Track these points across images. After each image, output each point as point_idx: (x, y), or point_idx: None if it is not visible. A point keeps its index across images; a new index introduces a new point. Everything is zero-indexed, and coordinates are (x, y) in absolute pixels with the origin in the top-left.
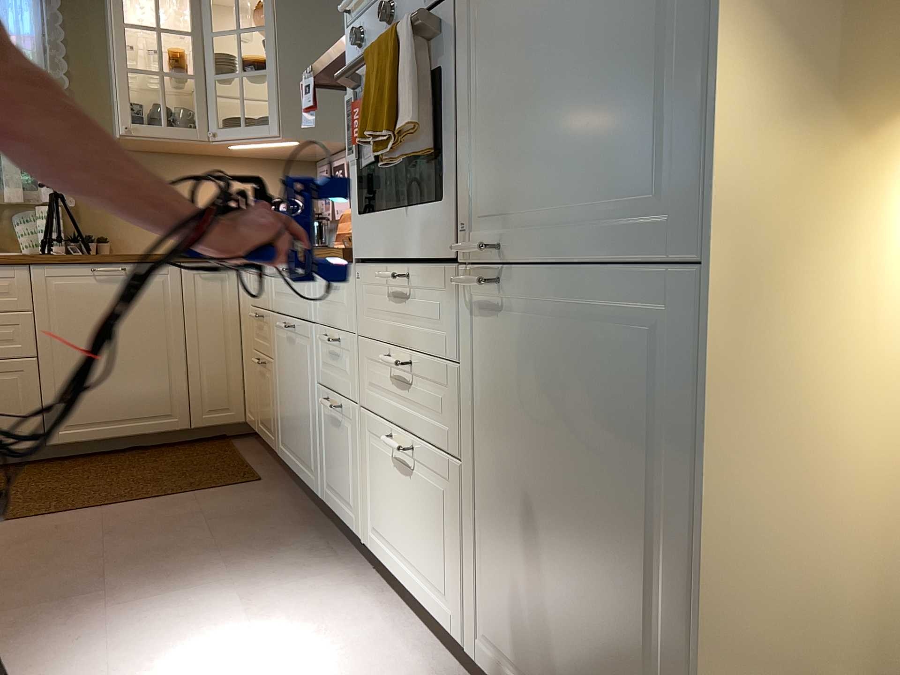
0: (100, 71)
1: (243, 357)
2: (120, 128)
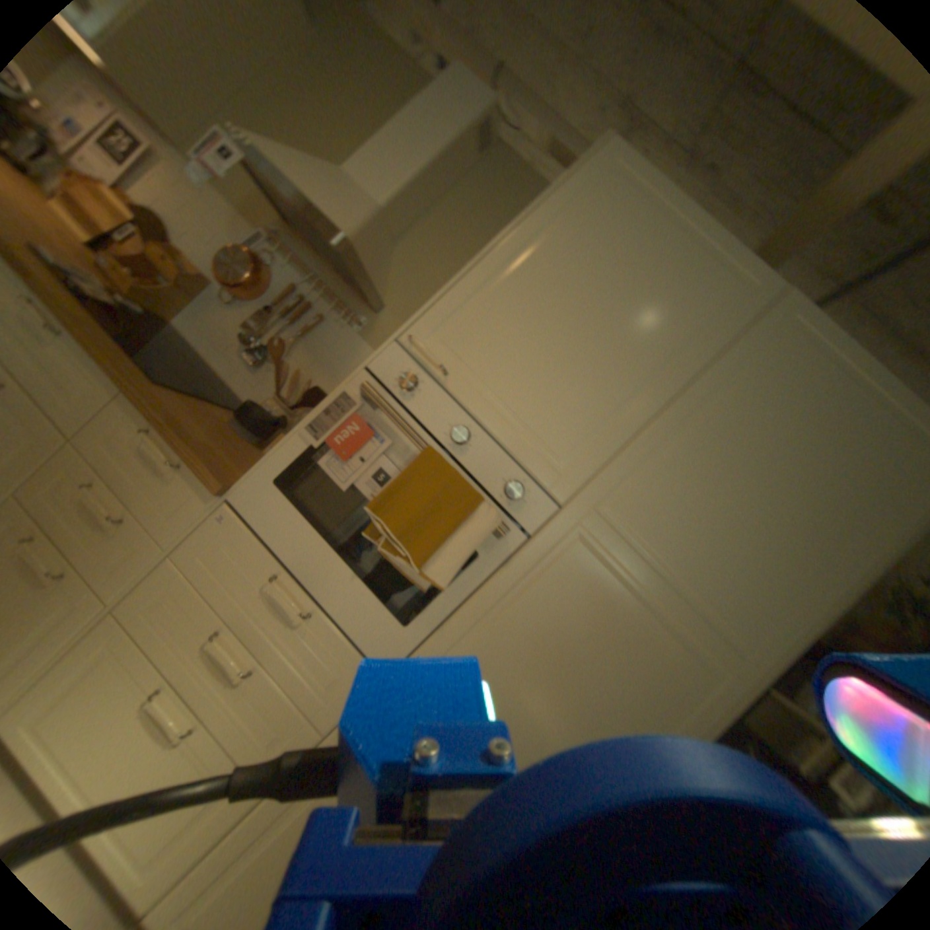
0: None
1: None
2: None
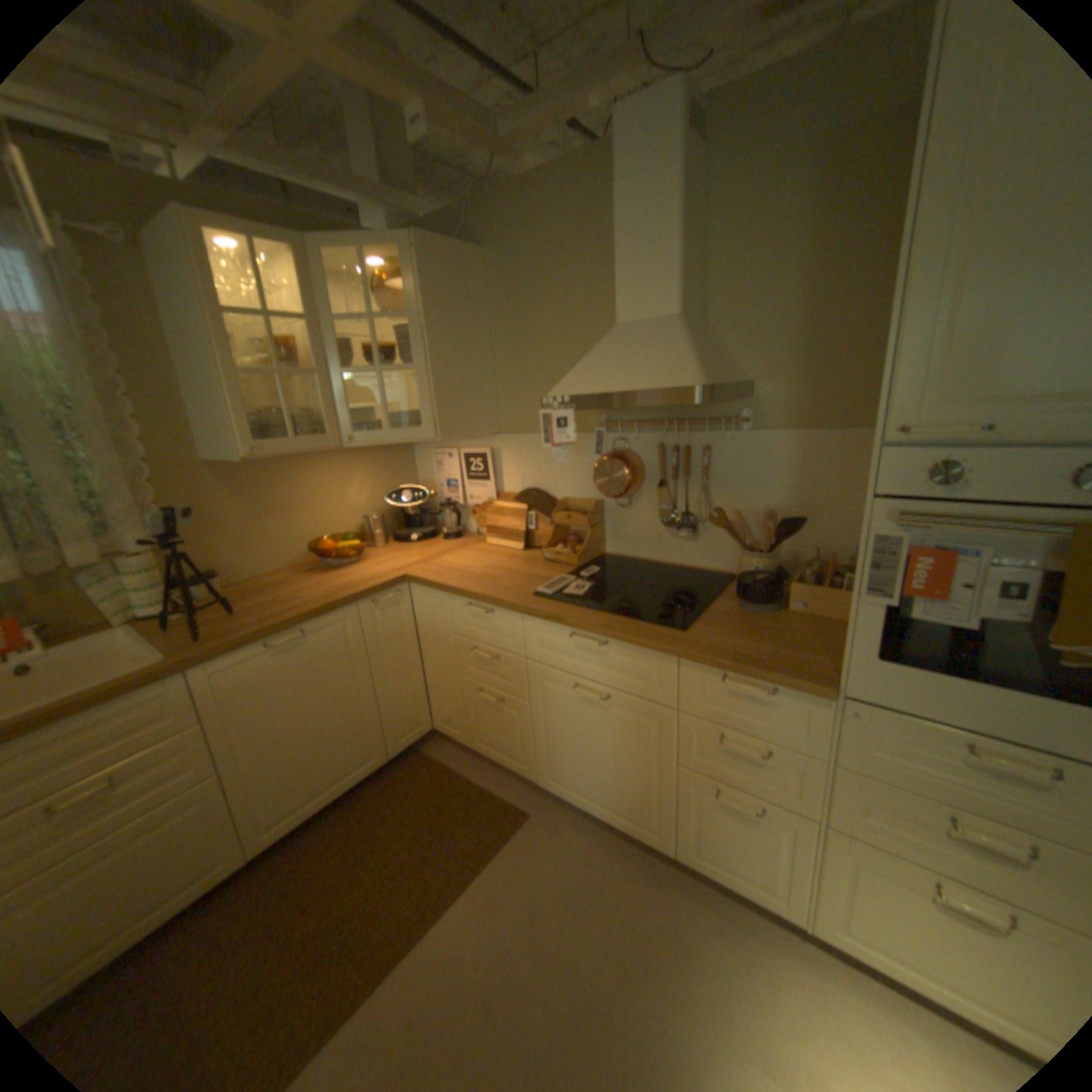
0: (155, 360)
1: (426, 674)
2: (237, 451)
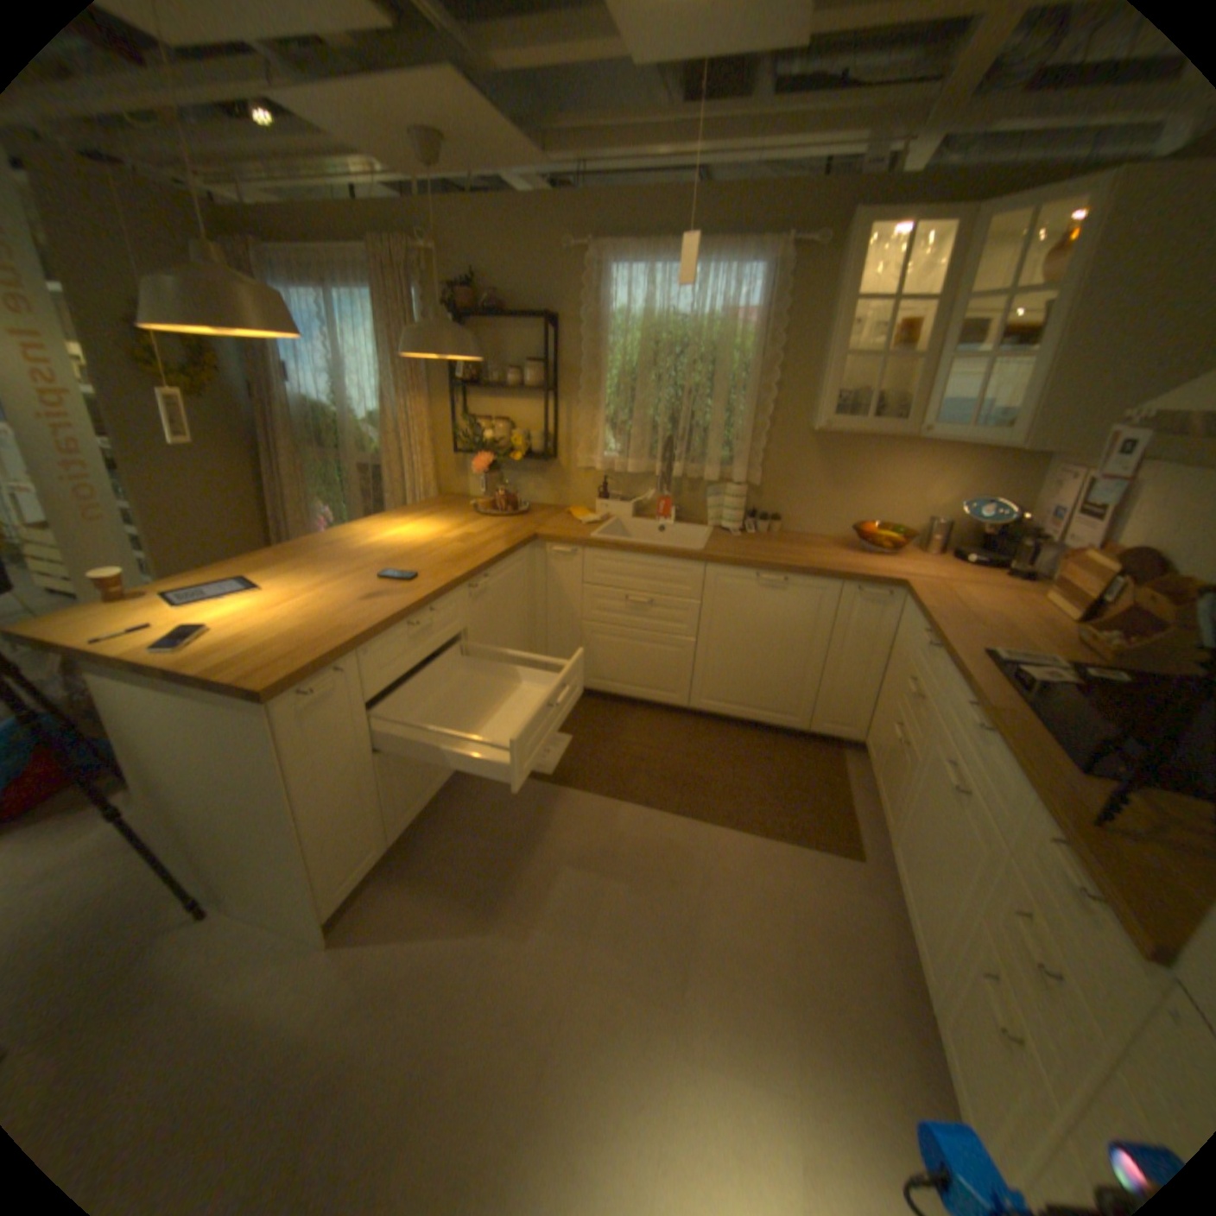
0: (817, 340)
1: (883, 688)
2: (820, 422)
